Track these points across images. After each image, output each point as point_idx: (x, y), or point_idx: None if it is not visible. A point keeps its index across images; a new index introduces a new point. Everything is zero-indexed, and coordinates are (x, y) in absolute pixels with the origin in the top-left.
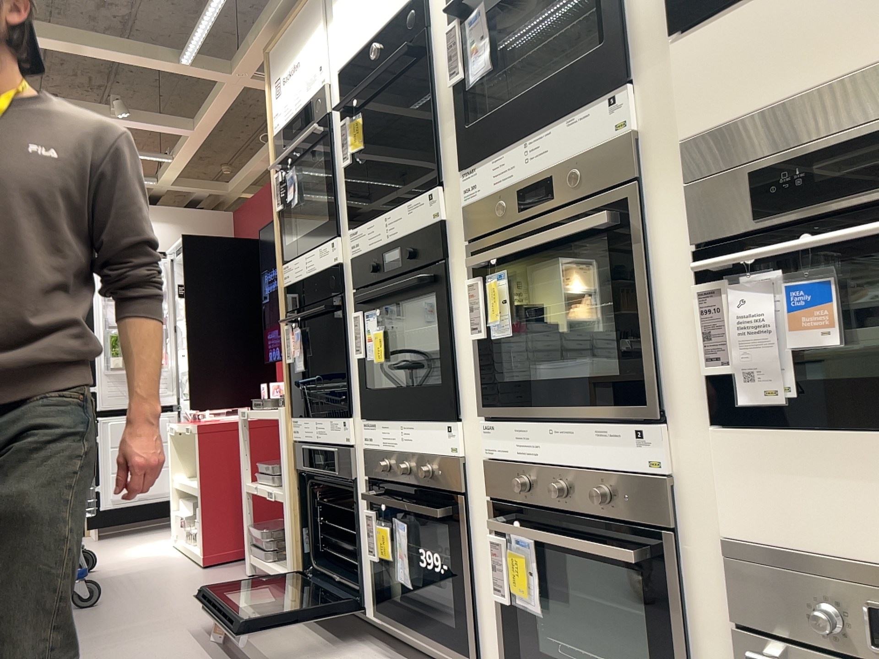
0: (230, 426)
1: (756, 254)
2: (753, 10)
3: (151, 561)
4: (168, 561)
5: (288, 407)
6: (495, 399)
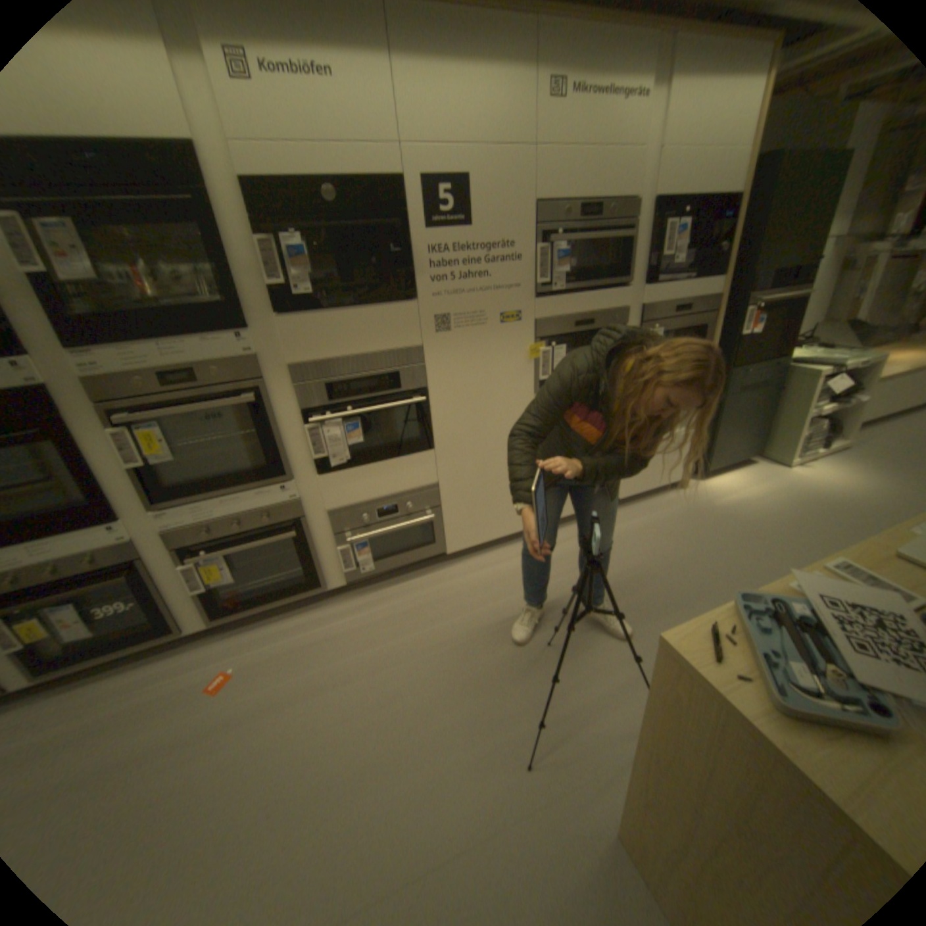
0: None
1: (337, 419)
2: (320, 321)
3: None
4: None
5: None
6: (162, 499)
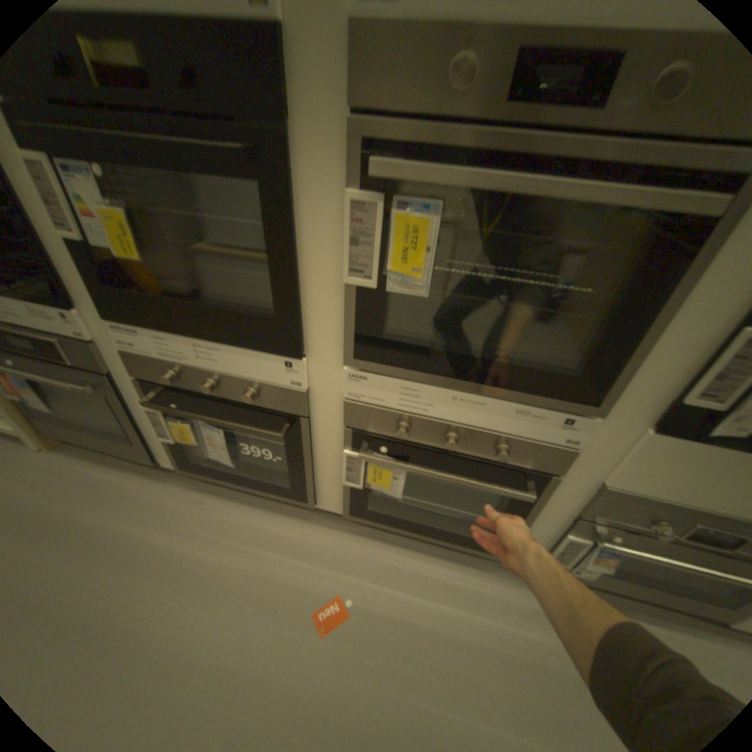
0: None
1: None
2: None
3: None
4: None
5: None
6: (376, 354)
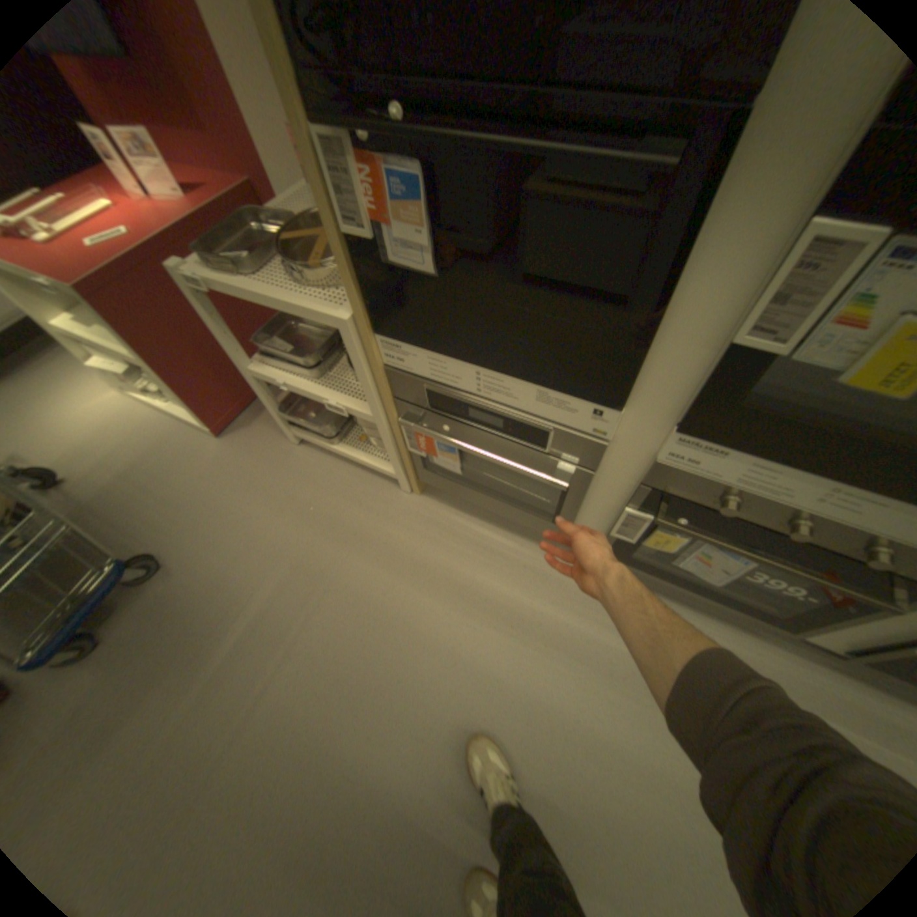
0: (128, 262)
1: None
2: None
3: (125, 439)
4: (149, 432)
5: (363, 316)
6: None
